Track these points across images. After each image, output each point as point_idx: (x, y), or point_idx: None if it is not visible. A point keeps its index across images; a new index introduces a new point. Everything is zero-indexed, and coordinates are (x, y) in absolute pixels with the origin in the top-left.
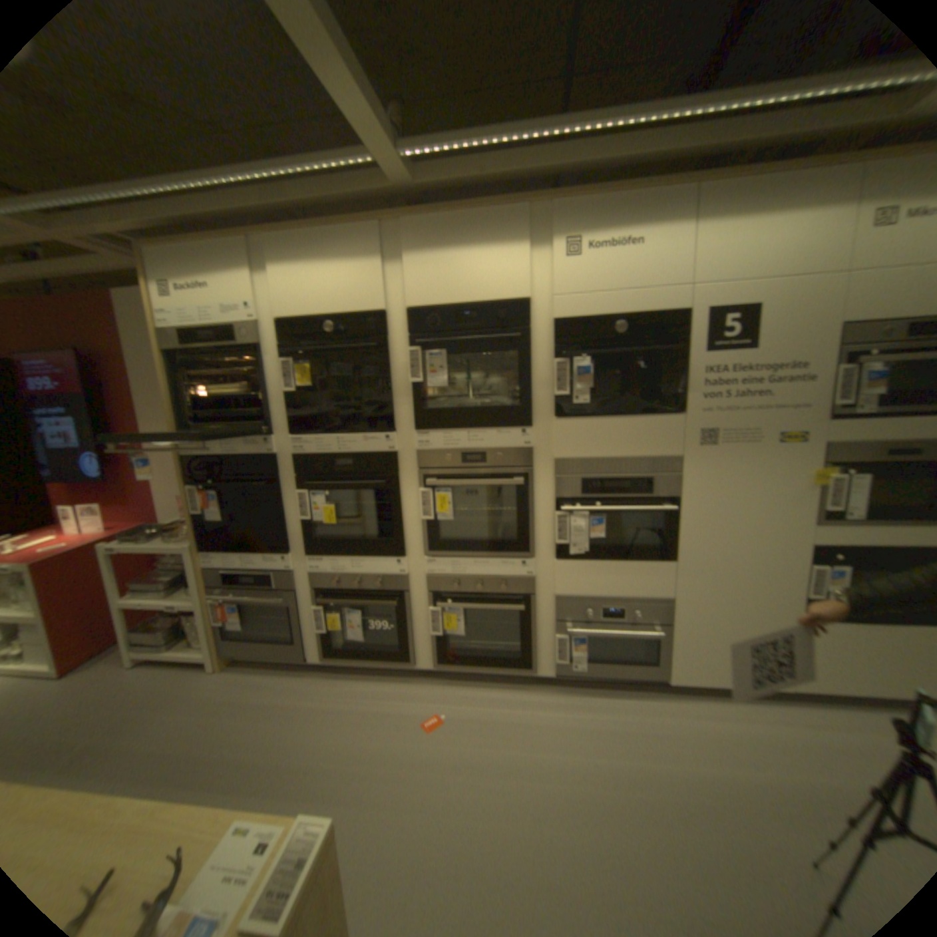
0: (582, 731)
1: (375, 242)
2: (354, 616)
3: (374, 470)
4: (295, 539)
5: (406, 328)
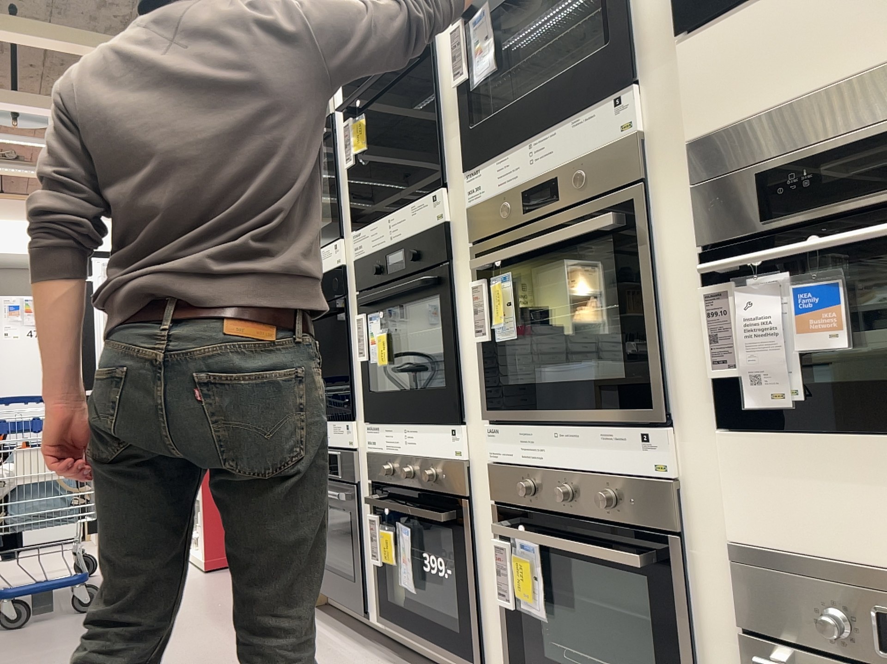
0: None
1: None
2: (406, 534)
3: (423, 257)
4: (360, 394)
5: None
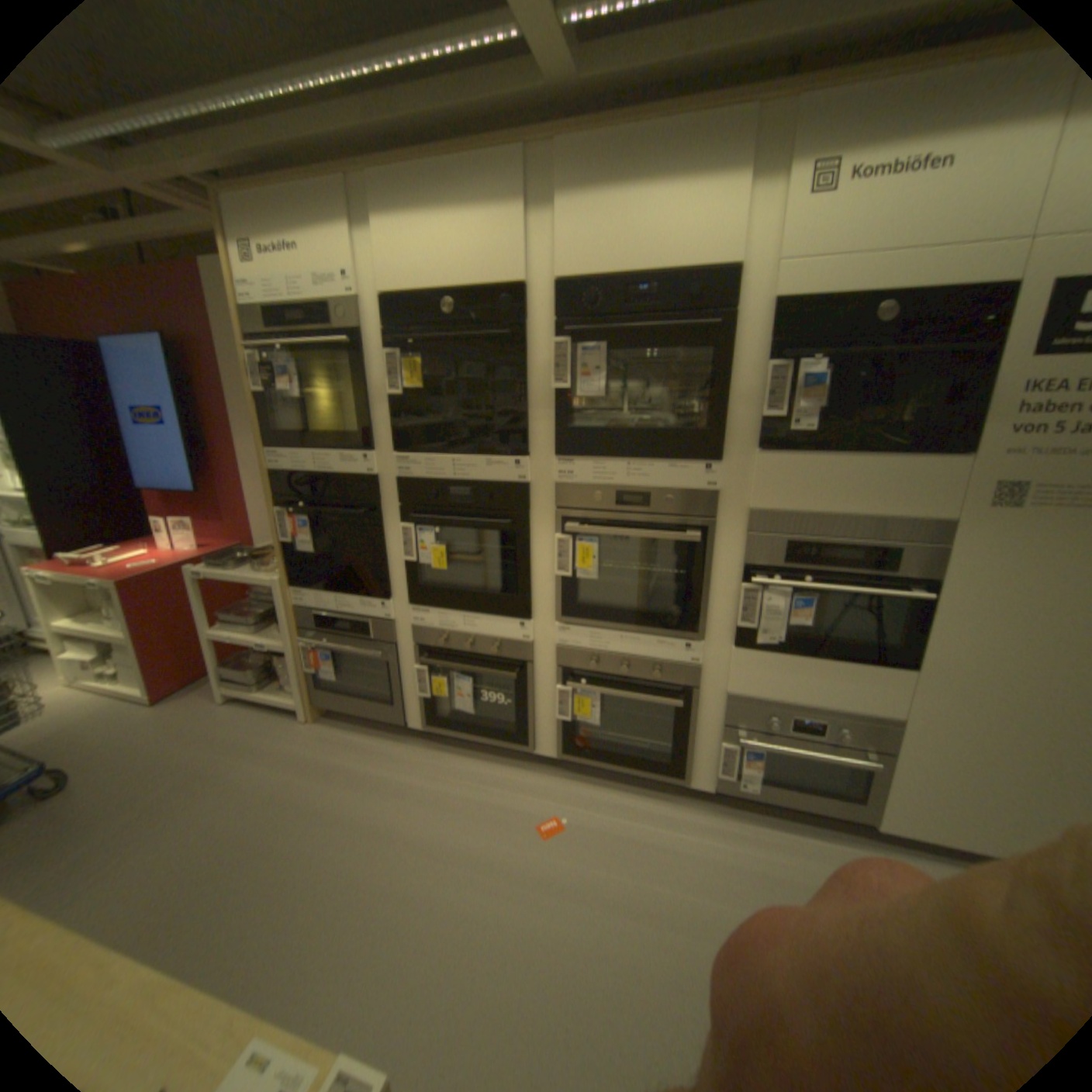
0: (754, 876)
1: (522, 178)
2: (469, 685)
3: (503, 507)
4: (403, 585)
5: (558, 310)
